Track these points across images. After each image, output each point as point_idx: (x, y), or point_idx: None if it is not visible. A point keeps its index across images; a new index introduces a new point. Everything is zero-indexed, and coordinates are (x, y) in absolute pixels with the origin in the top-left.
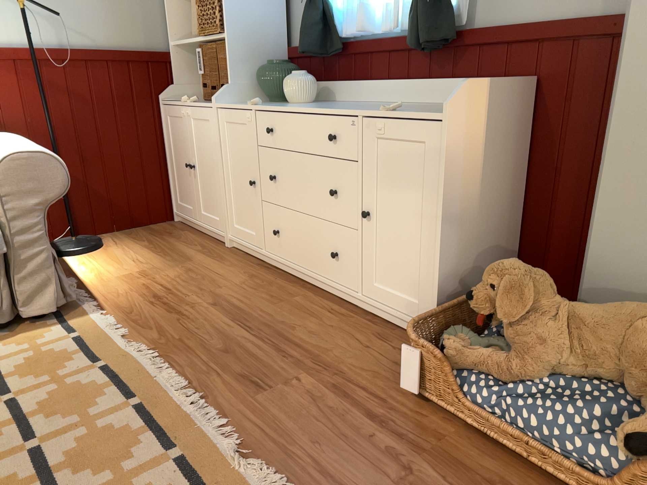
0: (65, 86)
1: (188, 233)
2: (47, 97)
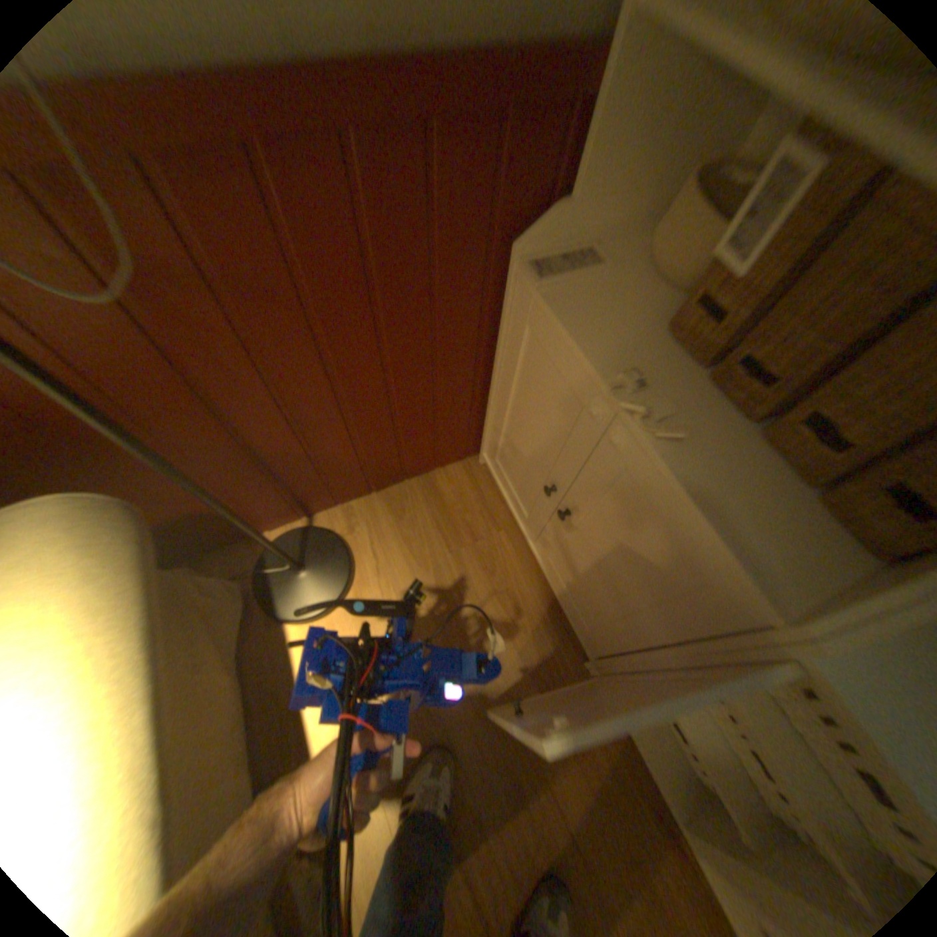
0: (184, 256)
1: (510, 542)
2: (126, 305)
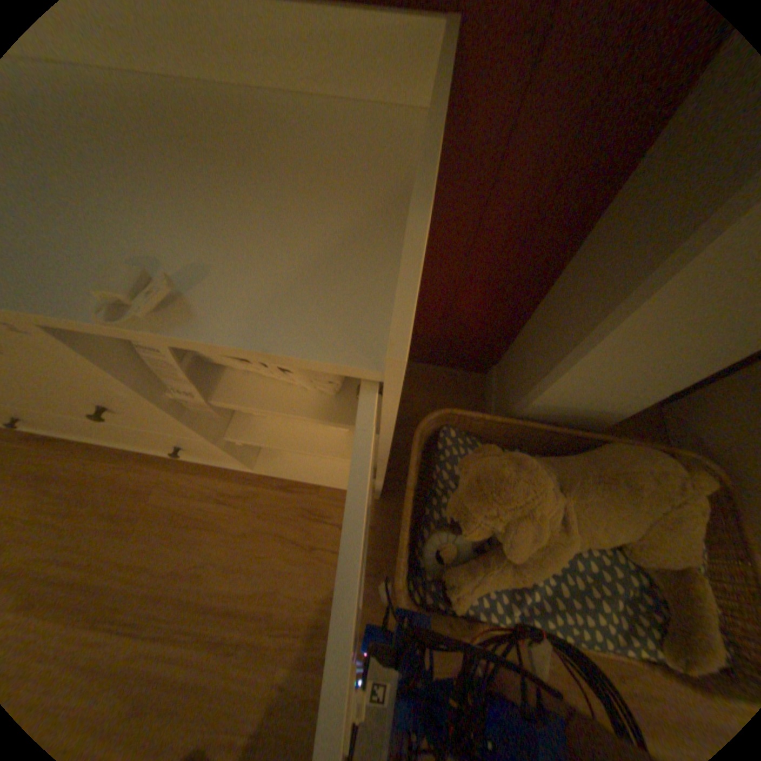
0: None
1: None
2: None
